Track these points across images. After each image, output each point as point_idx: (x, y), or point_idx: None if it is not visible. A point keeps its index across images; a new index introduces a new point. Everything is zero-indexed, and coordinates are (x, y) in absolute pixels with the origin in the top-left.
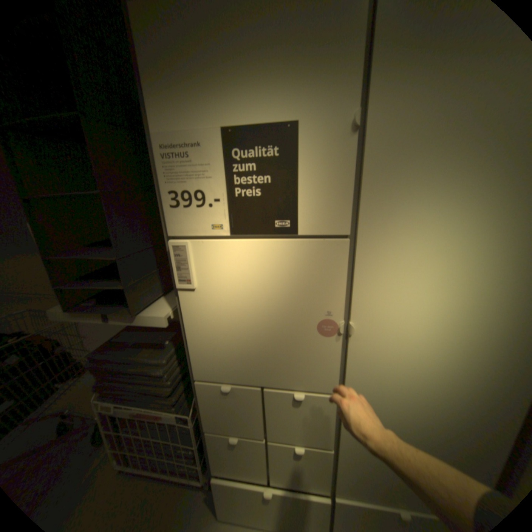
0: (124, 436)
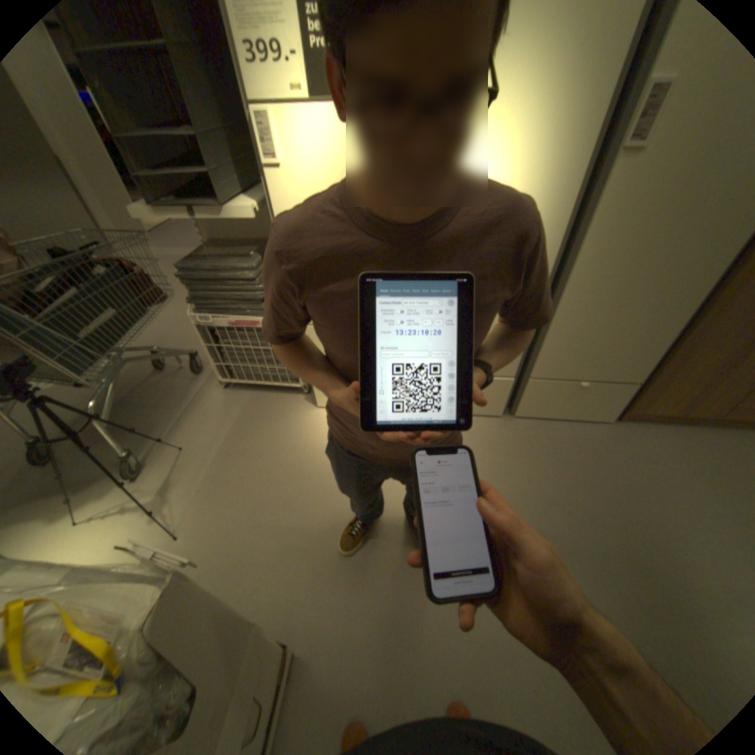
0: (225, 347)
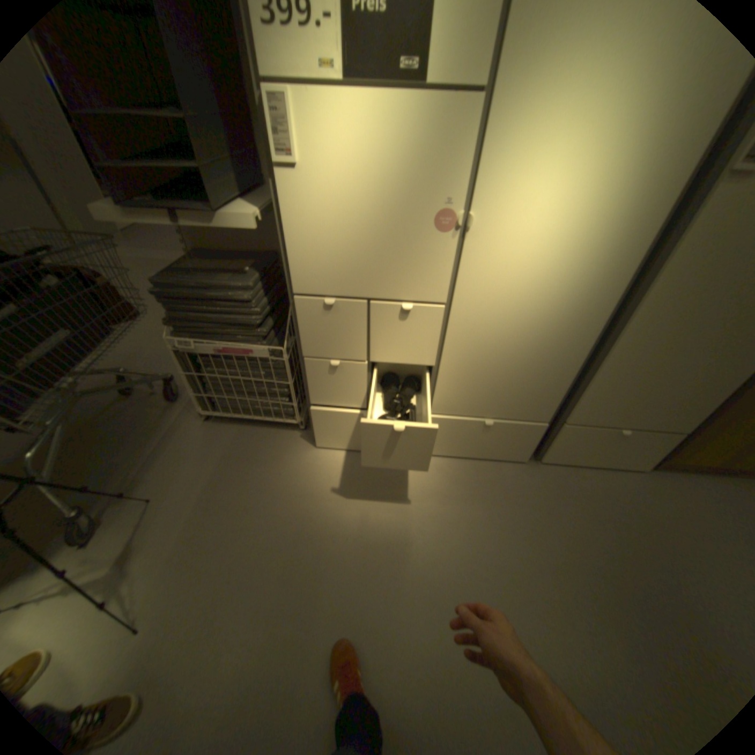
0: (210, 376)
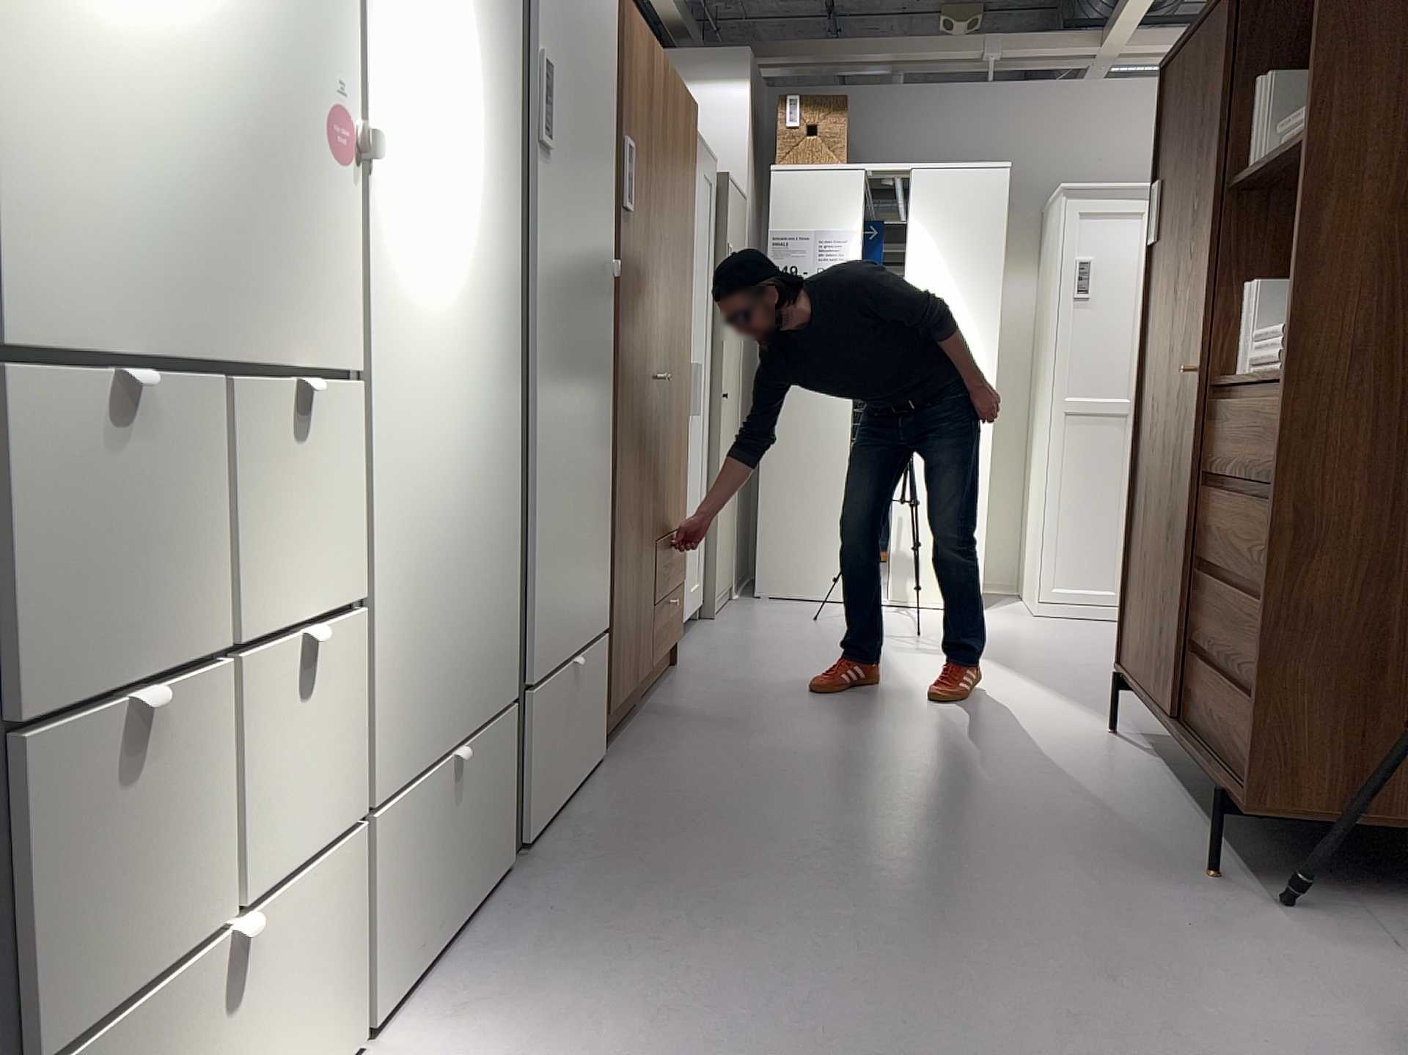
0: None
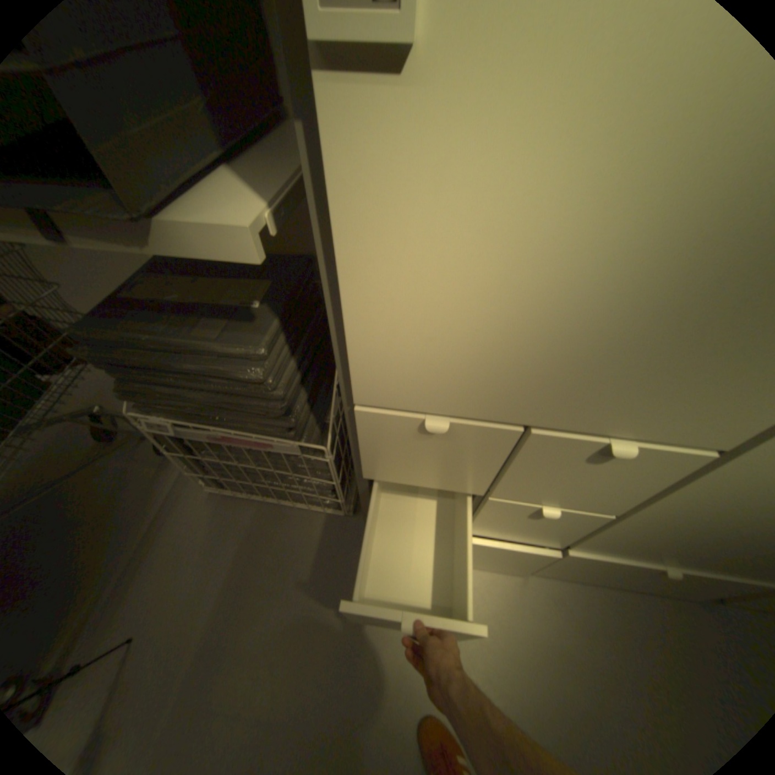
0: (207, 459)
